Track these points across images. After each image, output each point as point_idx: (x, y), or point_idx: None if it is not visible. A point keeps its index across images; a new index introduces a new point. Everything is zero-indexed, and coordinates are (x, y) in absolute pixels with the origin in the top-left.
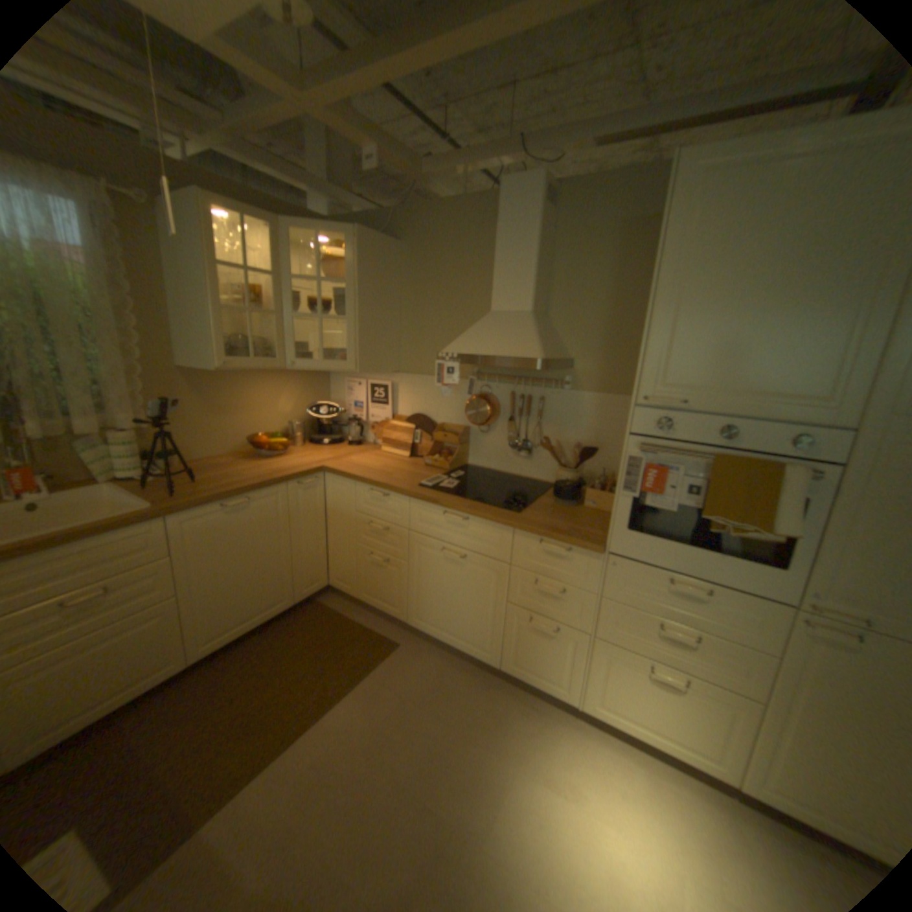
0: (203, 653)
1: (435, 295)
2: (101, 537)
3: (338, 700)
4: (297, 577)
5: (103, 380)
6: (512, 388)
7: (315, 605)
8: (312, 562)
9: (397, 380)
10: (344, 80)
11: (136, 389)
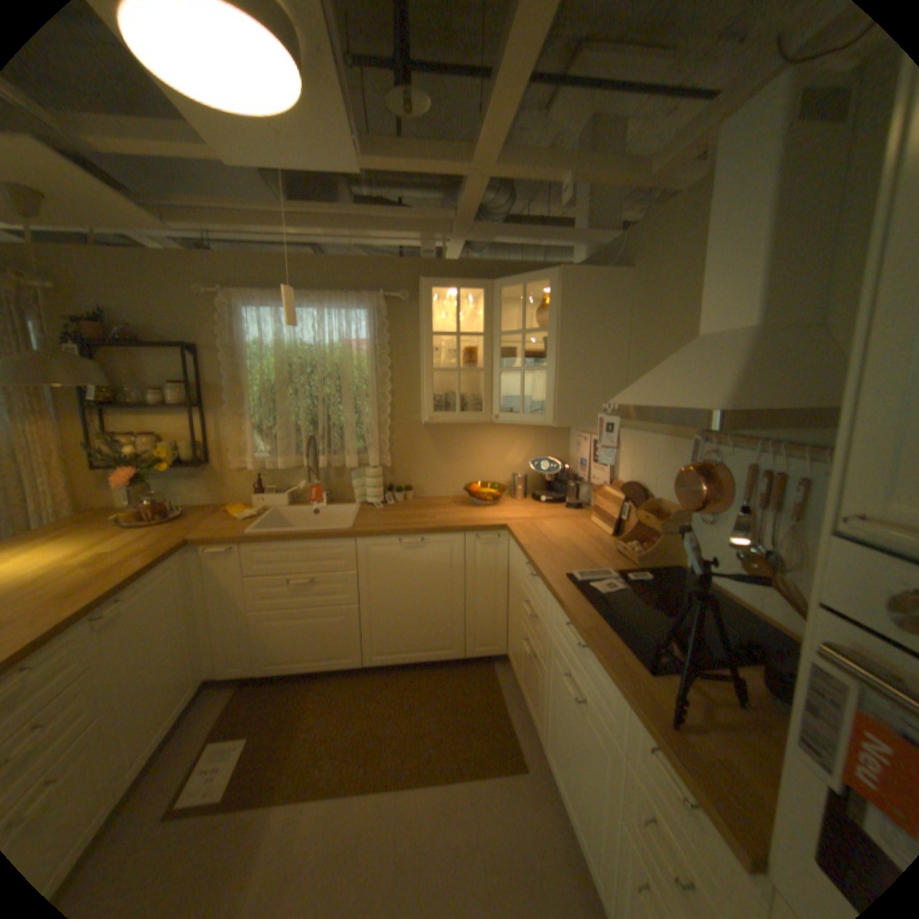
0: (376, 663)
1: (665, 325)
2: (314, 542)
3: (427, 786)
4: (470, 632)
5: (368, 430)
6: (757, 459)
7: (489, 670)
8: (489, 623)
9: (621, 437)
10: (487, 128)
11: (393, 436)
